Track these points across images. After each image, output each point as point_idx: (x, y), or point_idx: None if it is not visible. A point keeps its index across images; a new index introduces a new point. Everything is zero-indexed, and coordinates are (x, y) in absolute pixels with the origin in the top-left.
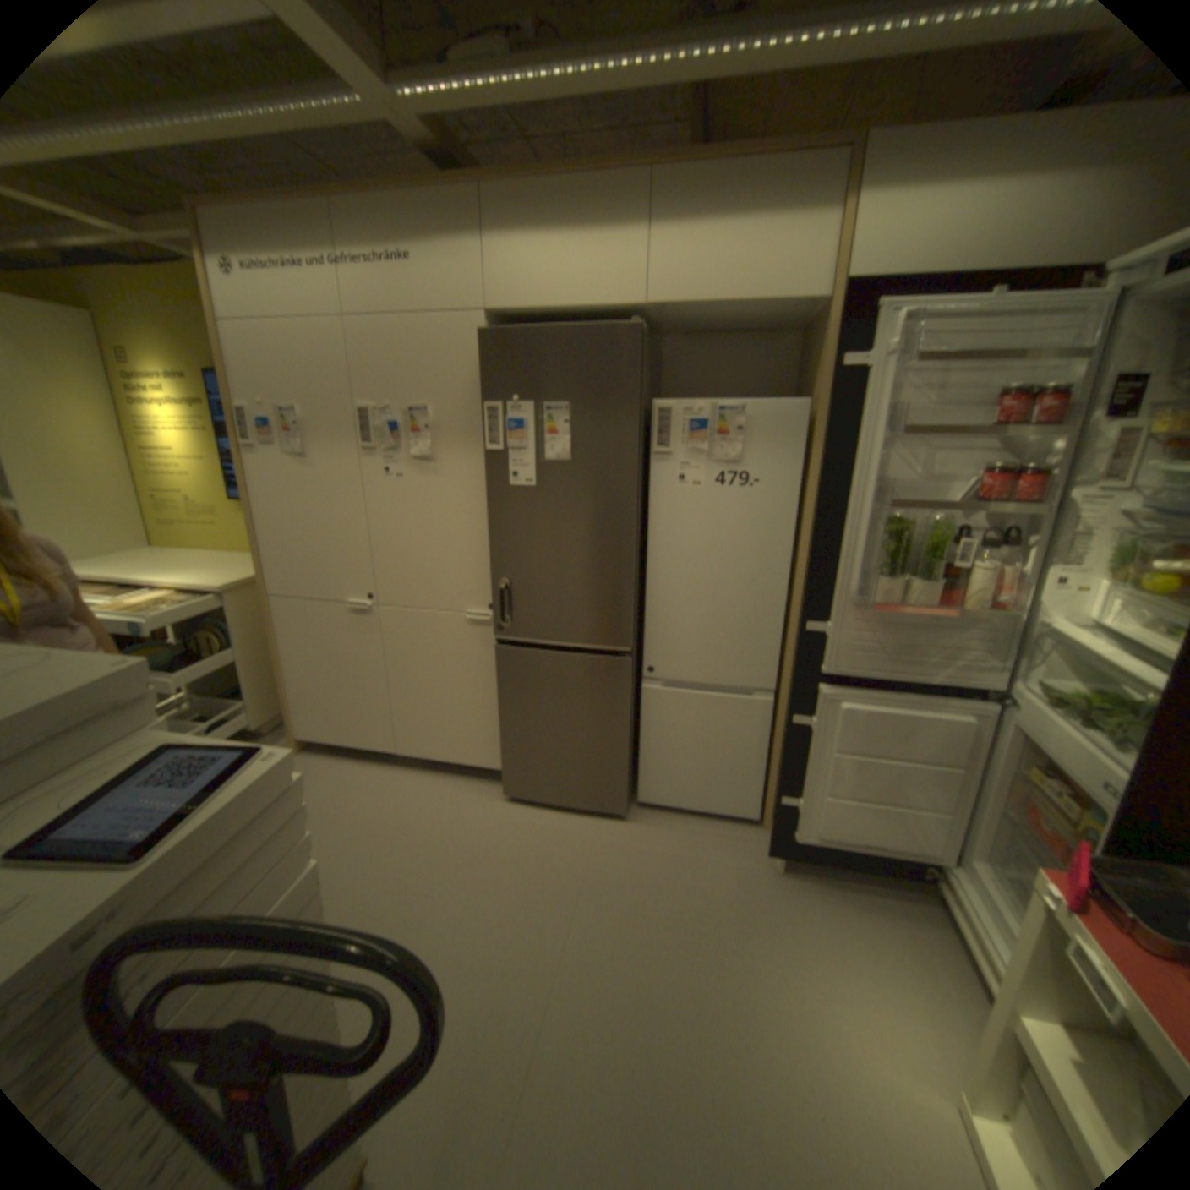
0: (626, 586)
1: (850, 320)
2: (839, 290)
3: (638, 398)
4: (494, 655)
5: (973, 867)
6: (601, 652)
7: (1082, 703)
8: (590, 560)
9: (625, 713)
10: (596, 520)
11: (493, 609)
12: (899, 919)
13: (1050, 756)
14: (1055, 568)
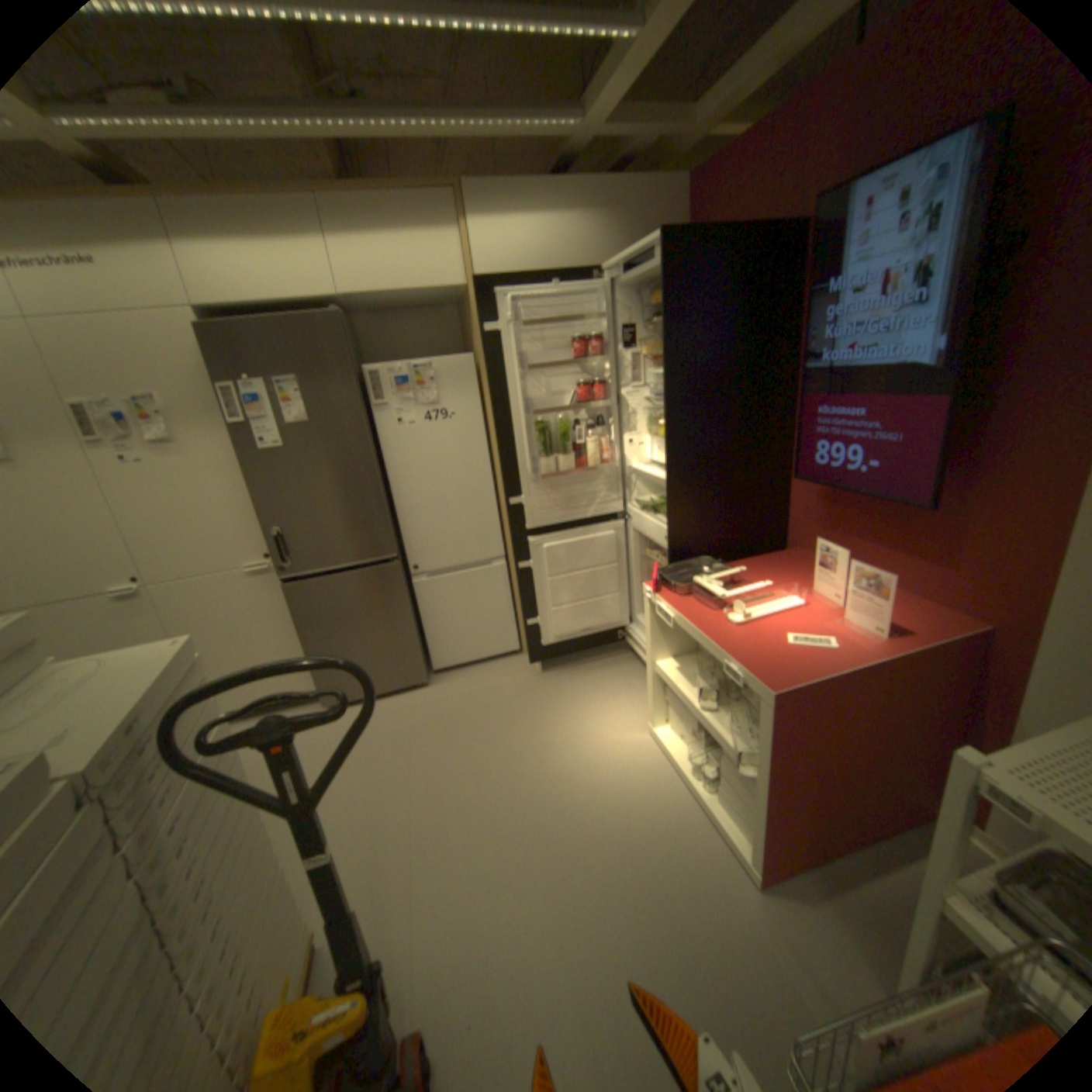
0: (381, 508)
1: (482, 301)
2: (471, 282)
3: (352, 367)
4: (281, 596)
5: (636, 619)
6: (375, 565)
7: (650, 503)
8: (347, 495)
9: (406, 604)
10: (343, 464)
11: (272, 556)
12: (609, 667)
13: (647, 537)
14: (626, 436)
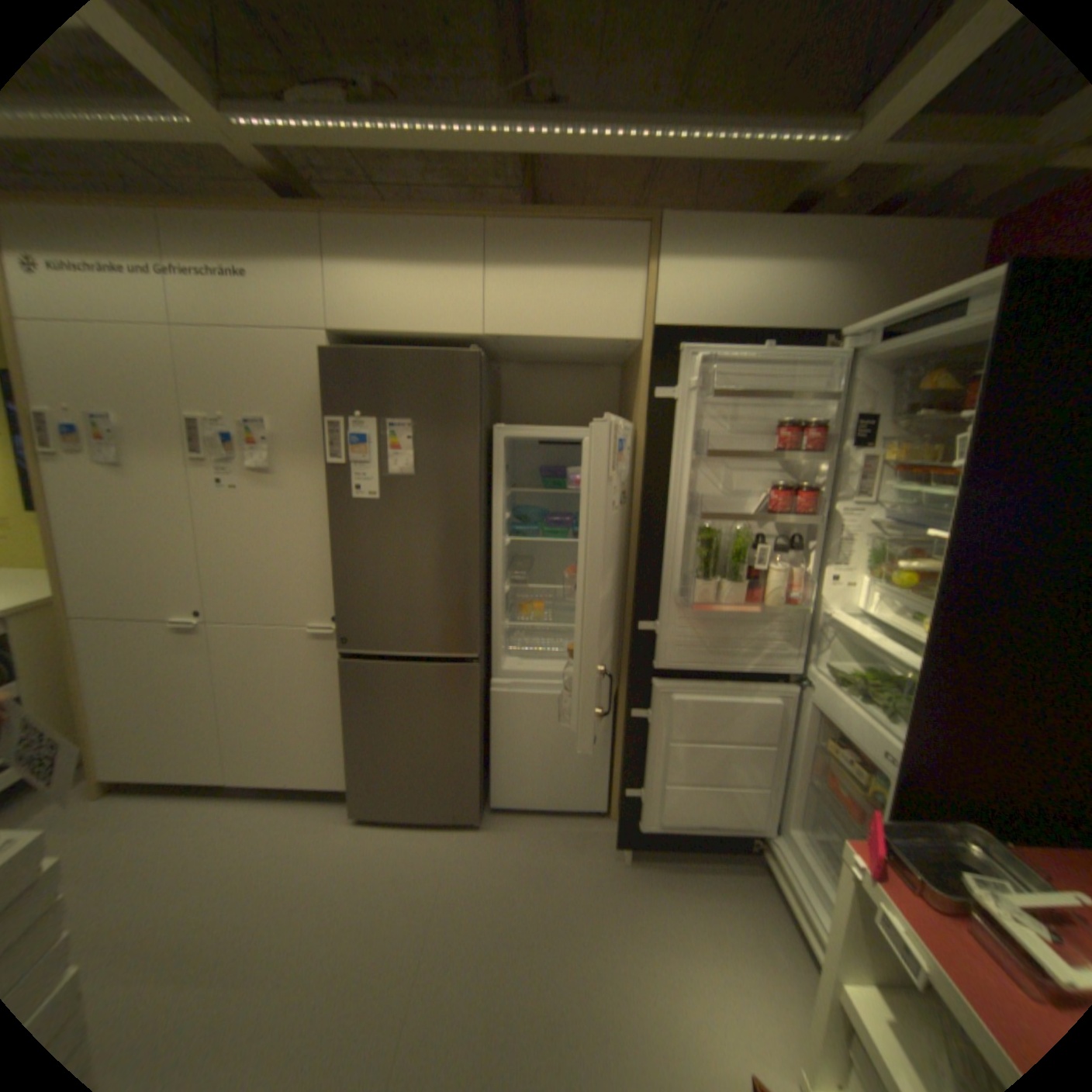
0: (471, 594)
1: (658, 359)
2: (648, 335)
3: (478, 418)
4: (336, 669)
5: (790, 835)
6: (449, 660)
7: (860, 682)
8: (436, 569)
9: (474, 719)
10: (440, 531)
11: (335, 622)
12: (733, 894)
13: (841, 730)
14: (829, 568)
